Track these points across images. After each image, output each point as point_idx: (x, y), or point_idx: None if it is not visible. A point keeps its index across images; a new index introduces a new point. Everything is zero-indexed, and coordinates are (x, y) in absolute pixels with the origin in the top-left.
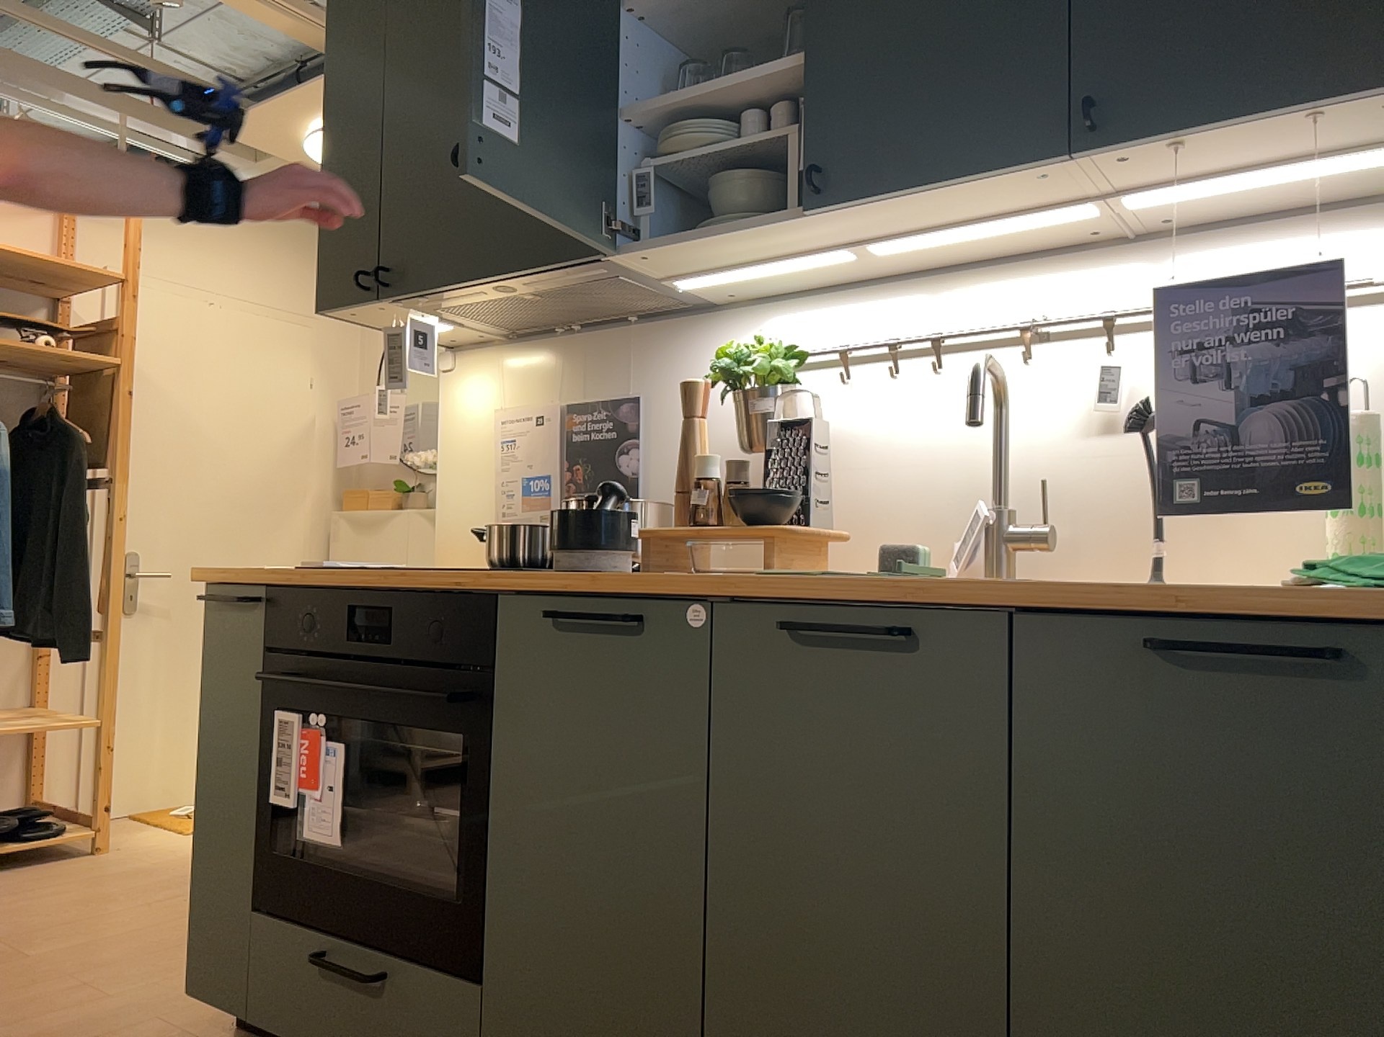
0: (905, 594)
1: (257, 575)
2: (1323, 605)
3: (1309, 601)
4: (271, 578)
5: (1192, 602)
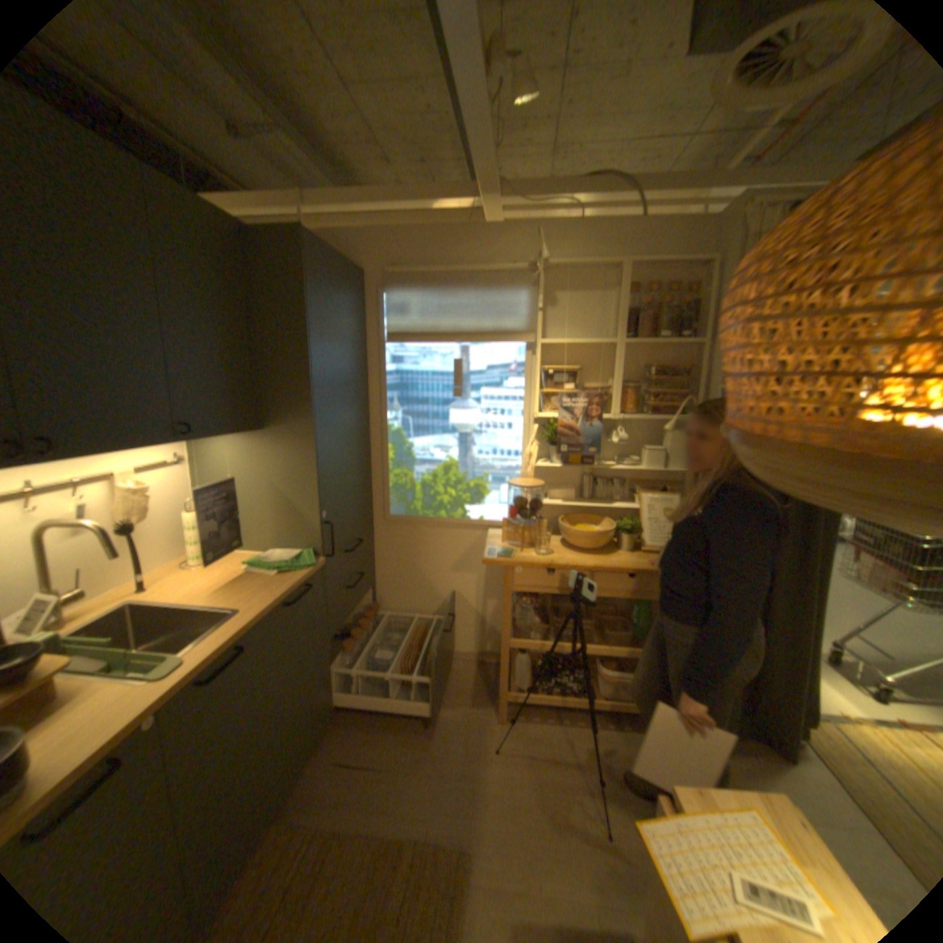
0: (236, 637)
1: None
2: (301, 577)
3: (306, 578)
4: None
5: (291, 591)
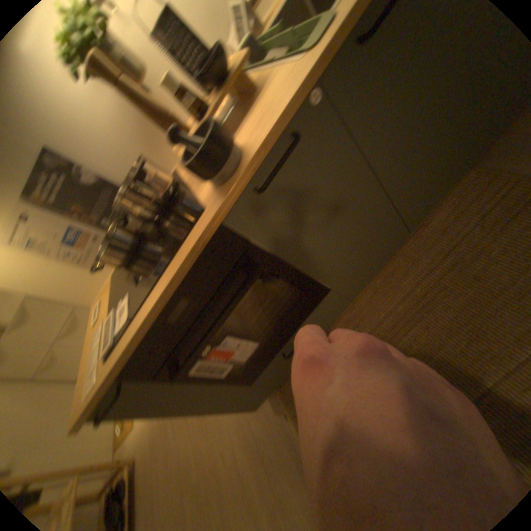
0: None
1: (103, 388)
2: None
3: None
4: (107, 380)
5: None
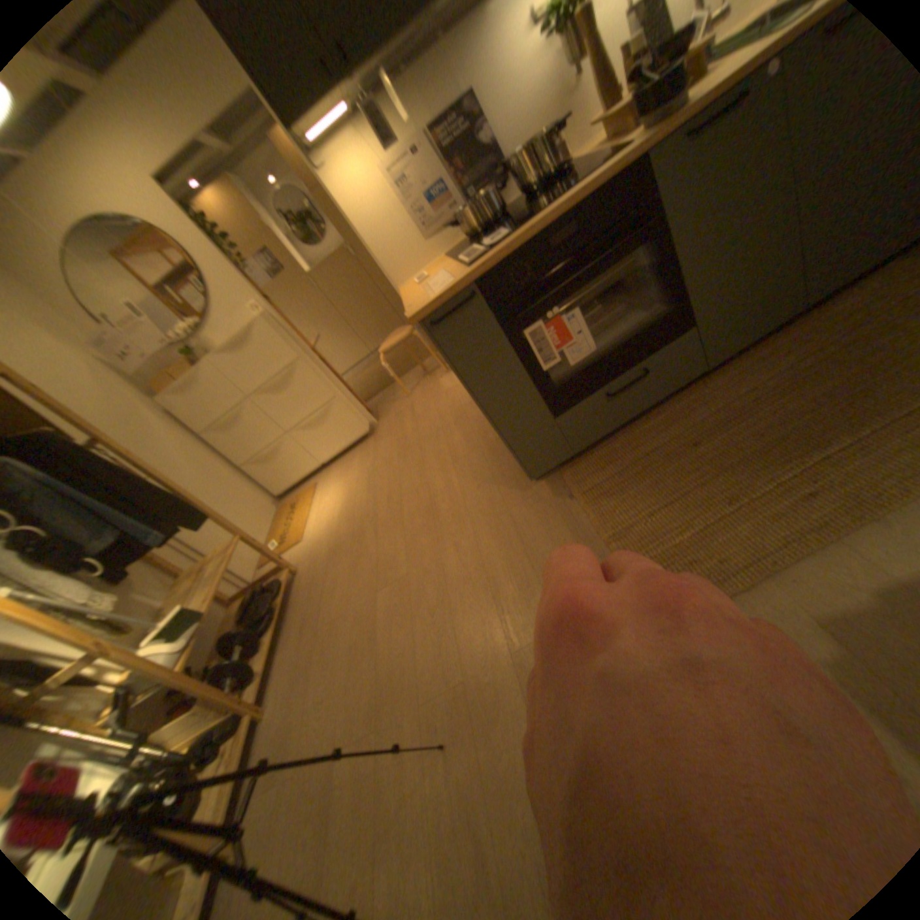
0: None
1: (469, 277)
2: None
3: None
4: (470, 276)
5: None
